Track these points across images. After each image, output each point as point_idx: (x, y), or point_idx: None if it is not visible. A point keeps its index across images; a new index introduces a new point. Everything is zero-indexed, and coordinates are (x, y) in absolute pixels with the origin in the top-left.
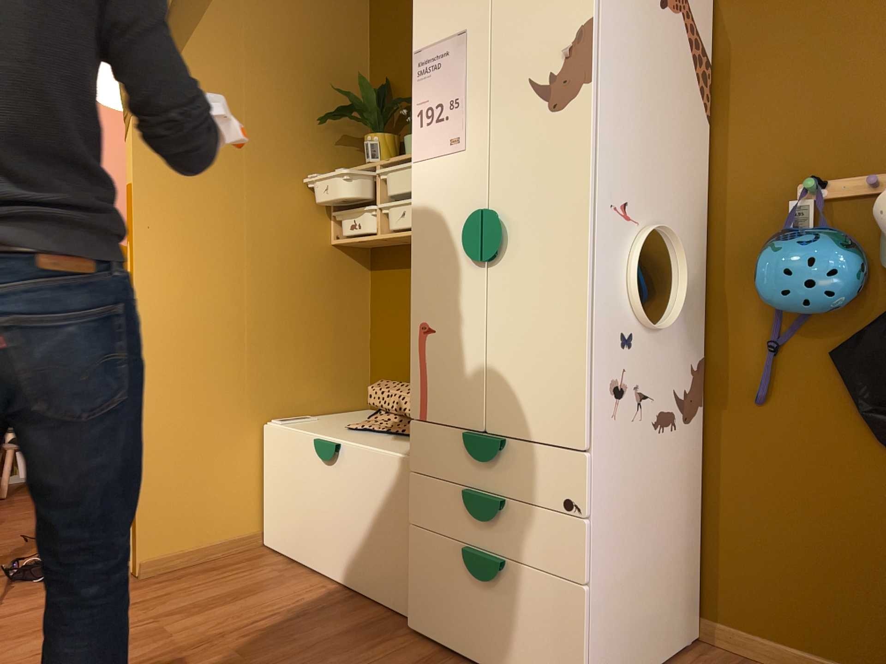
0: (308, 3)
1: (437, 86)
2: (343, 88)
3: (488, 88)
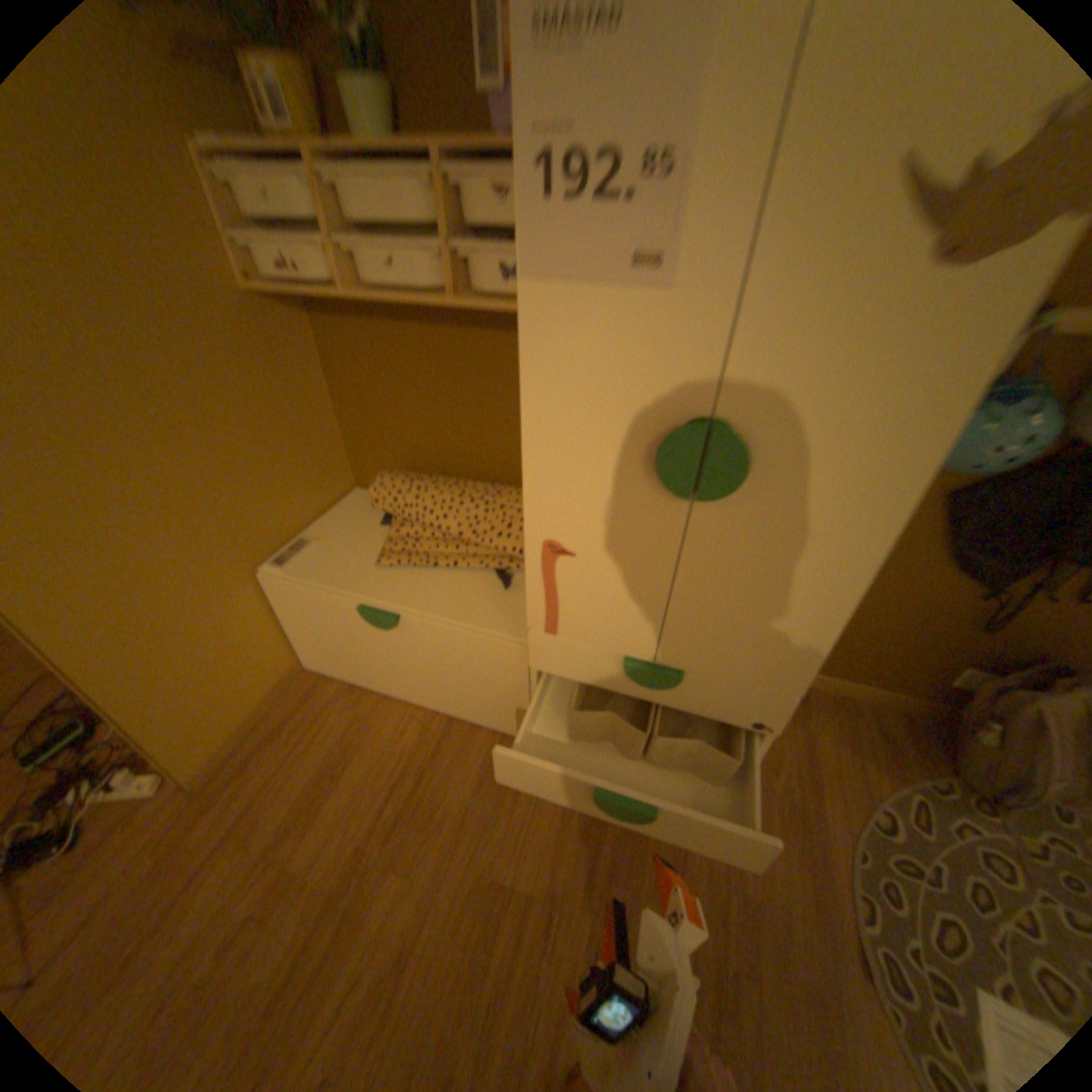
0: None
1: (607, 83)
2: None
3: (774, 144)
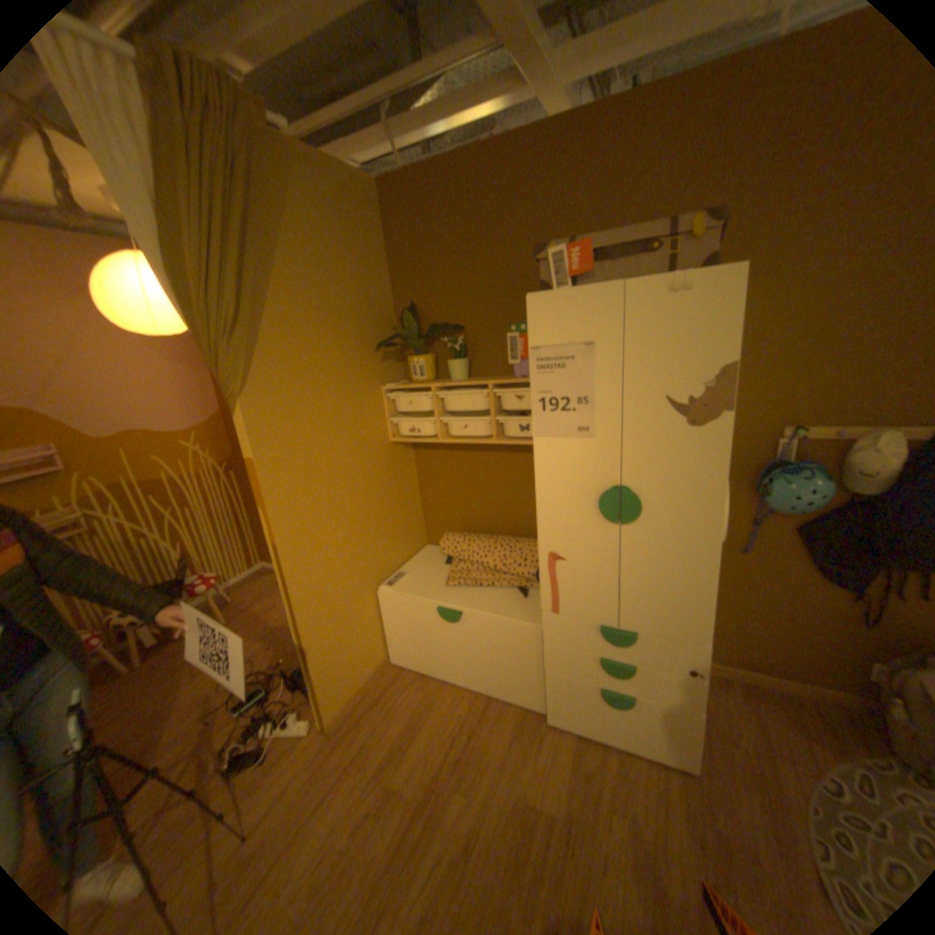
0: (341, 240)
1: (562, 382)
2: (376, 312)
3: (620, 395)
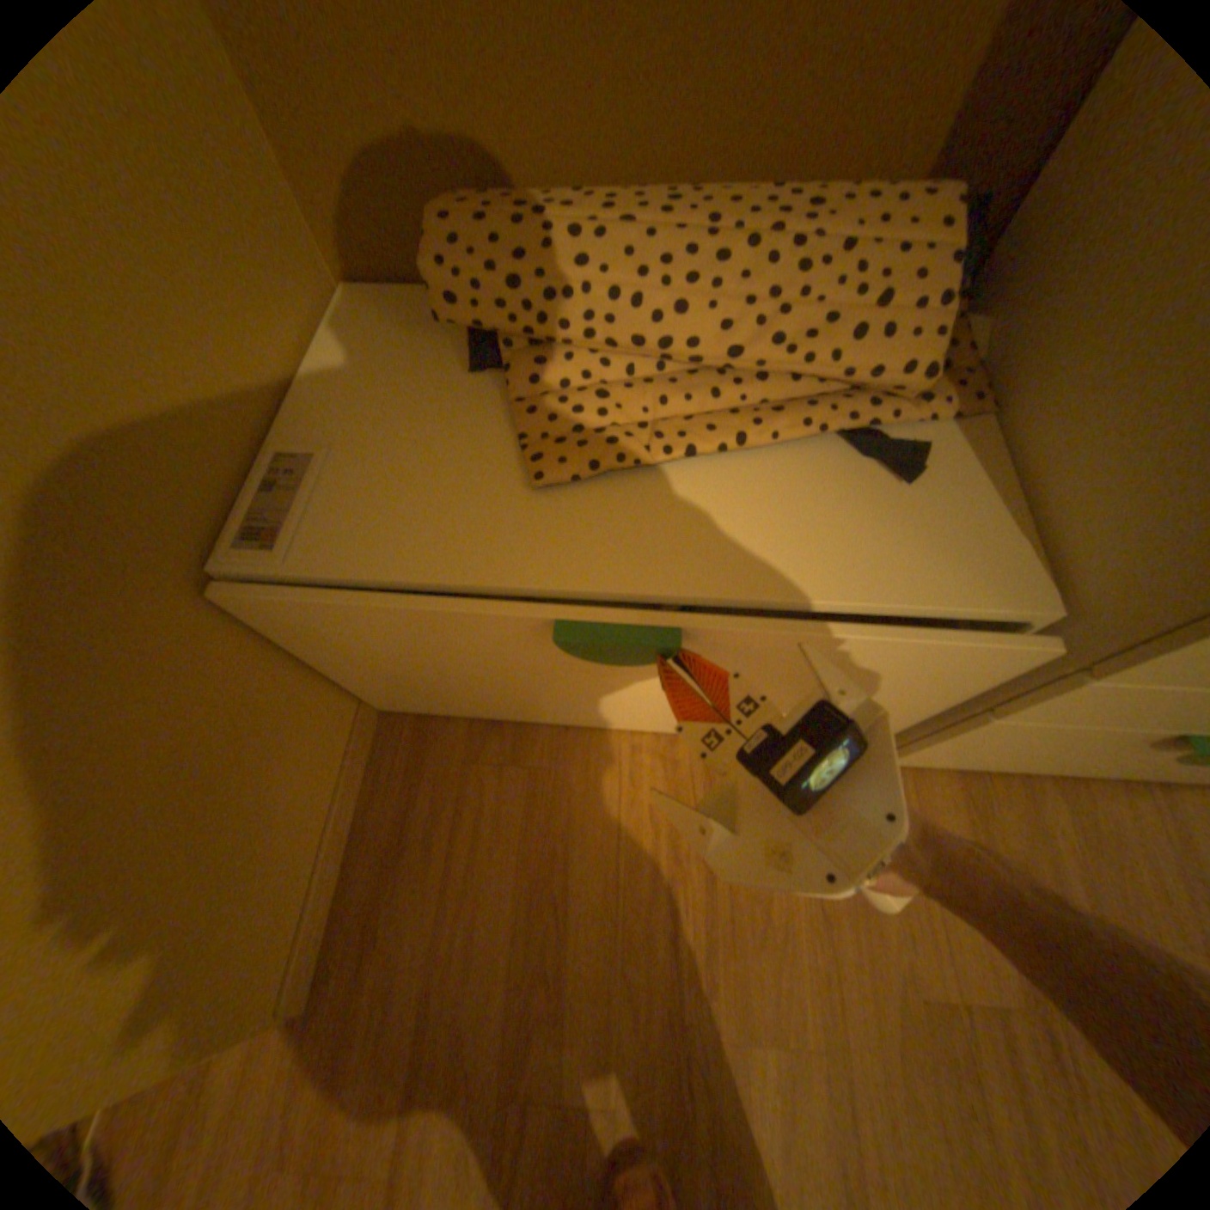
0: None
1: None
2: None
3: None
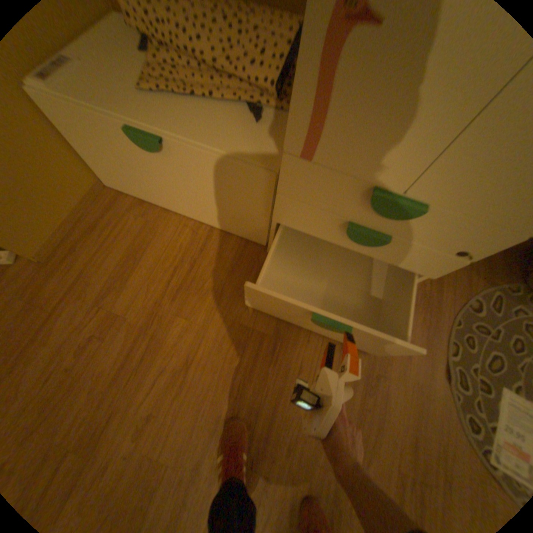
0: None
1: None
2: None
3: None
